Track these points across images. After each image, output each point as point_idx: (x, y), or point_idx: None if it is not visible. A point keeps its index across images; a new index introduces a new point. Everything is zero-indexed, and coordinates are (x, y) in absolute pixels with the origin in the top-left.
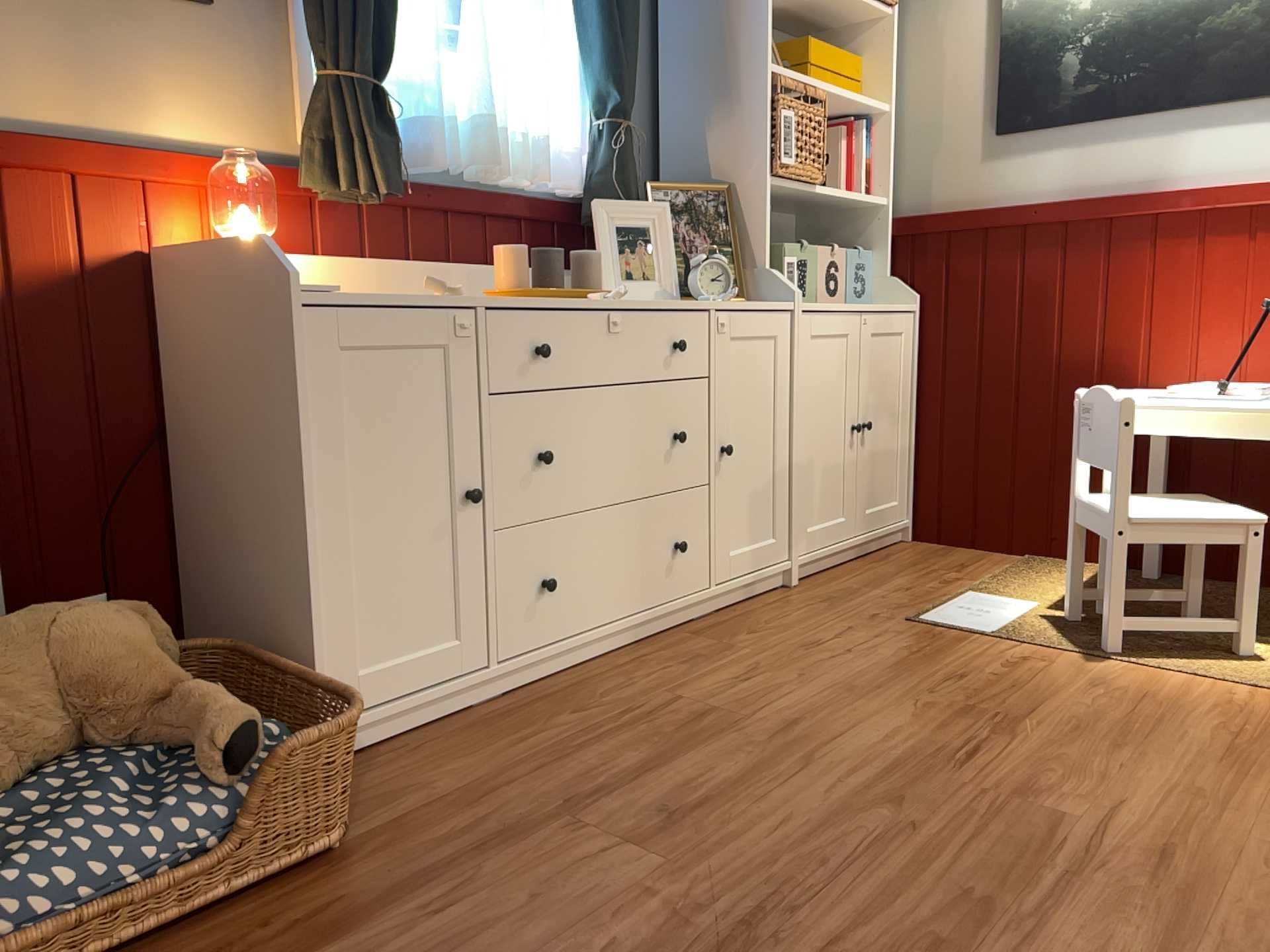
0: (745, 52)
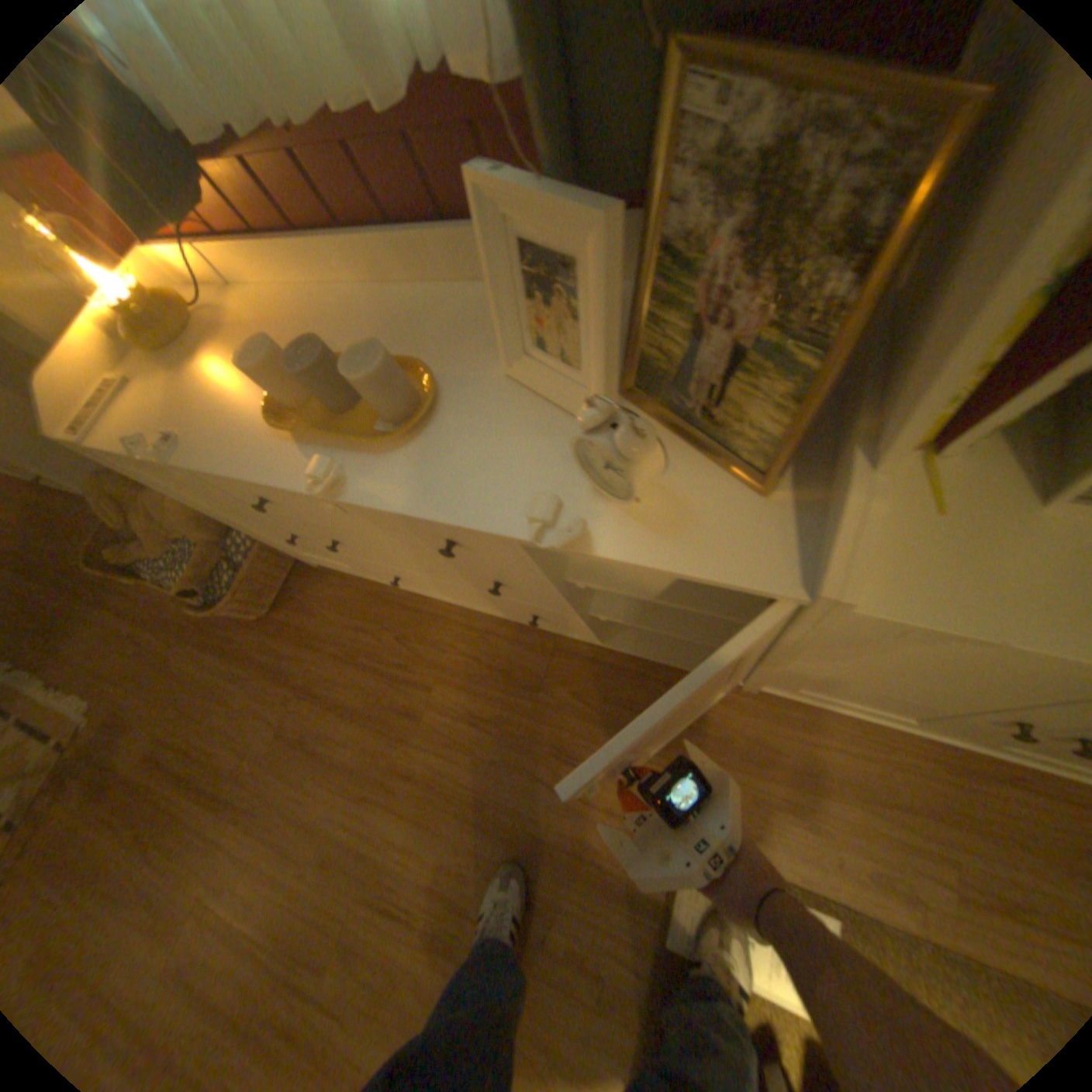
0: None
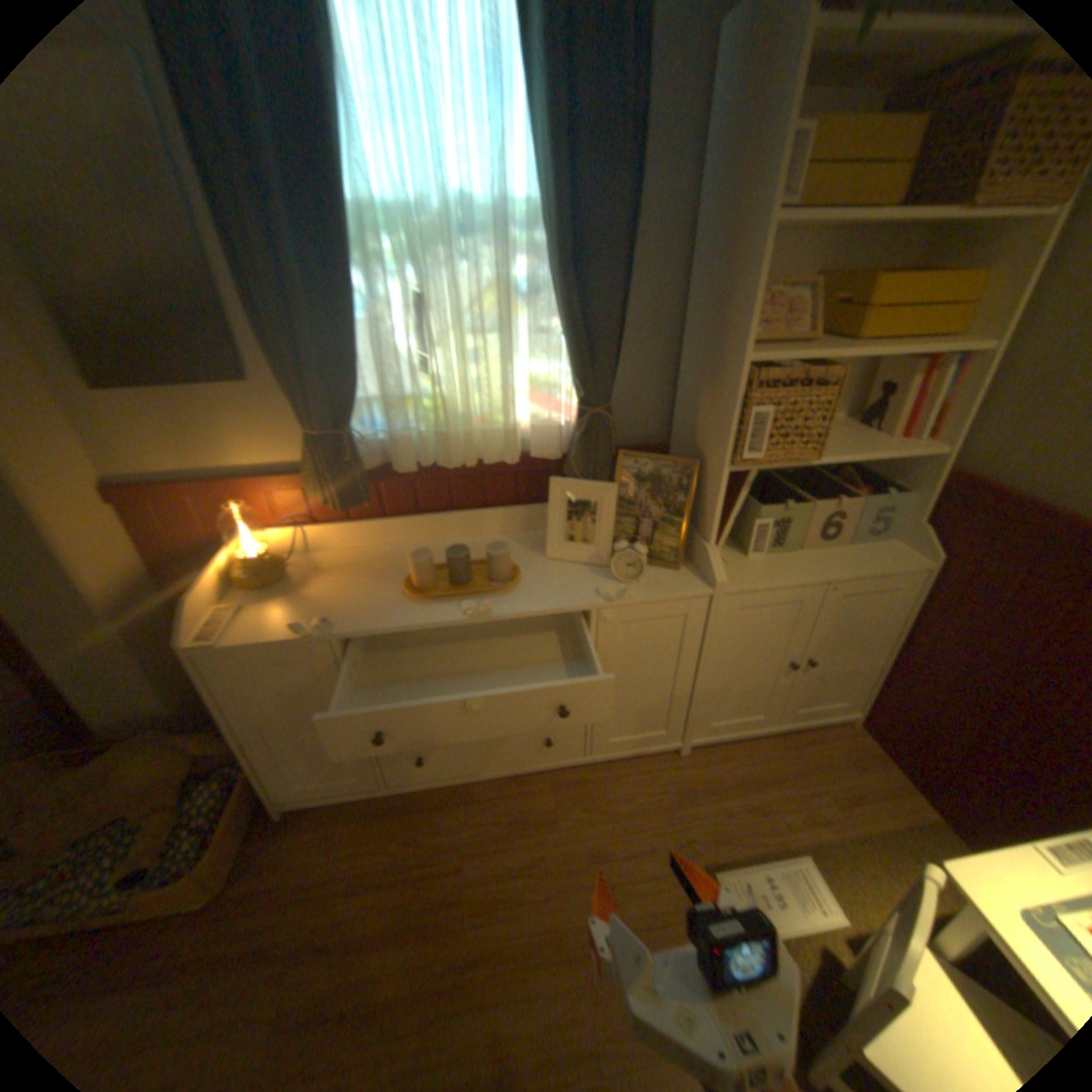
0: (733, 334)
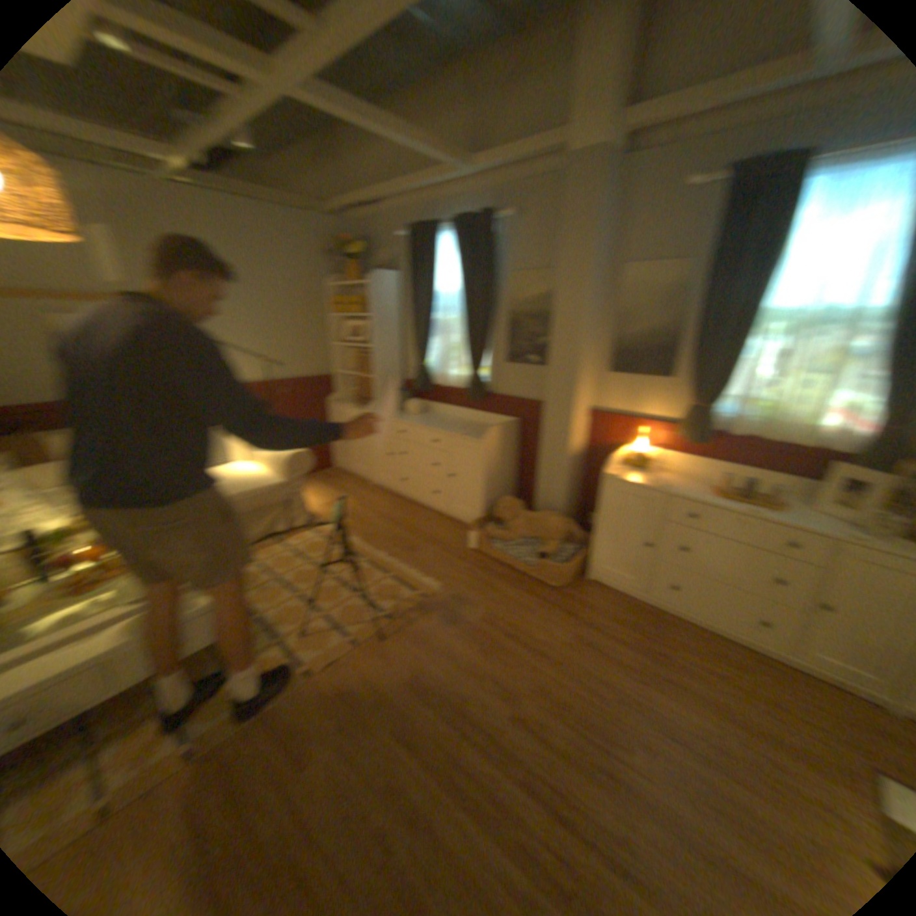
0: None
